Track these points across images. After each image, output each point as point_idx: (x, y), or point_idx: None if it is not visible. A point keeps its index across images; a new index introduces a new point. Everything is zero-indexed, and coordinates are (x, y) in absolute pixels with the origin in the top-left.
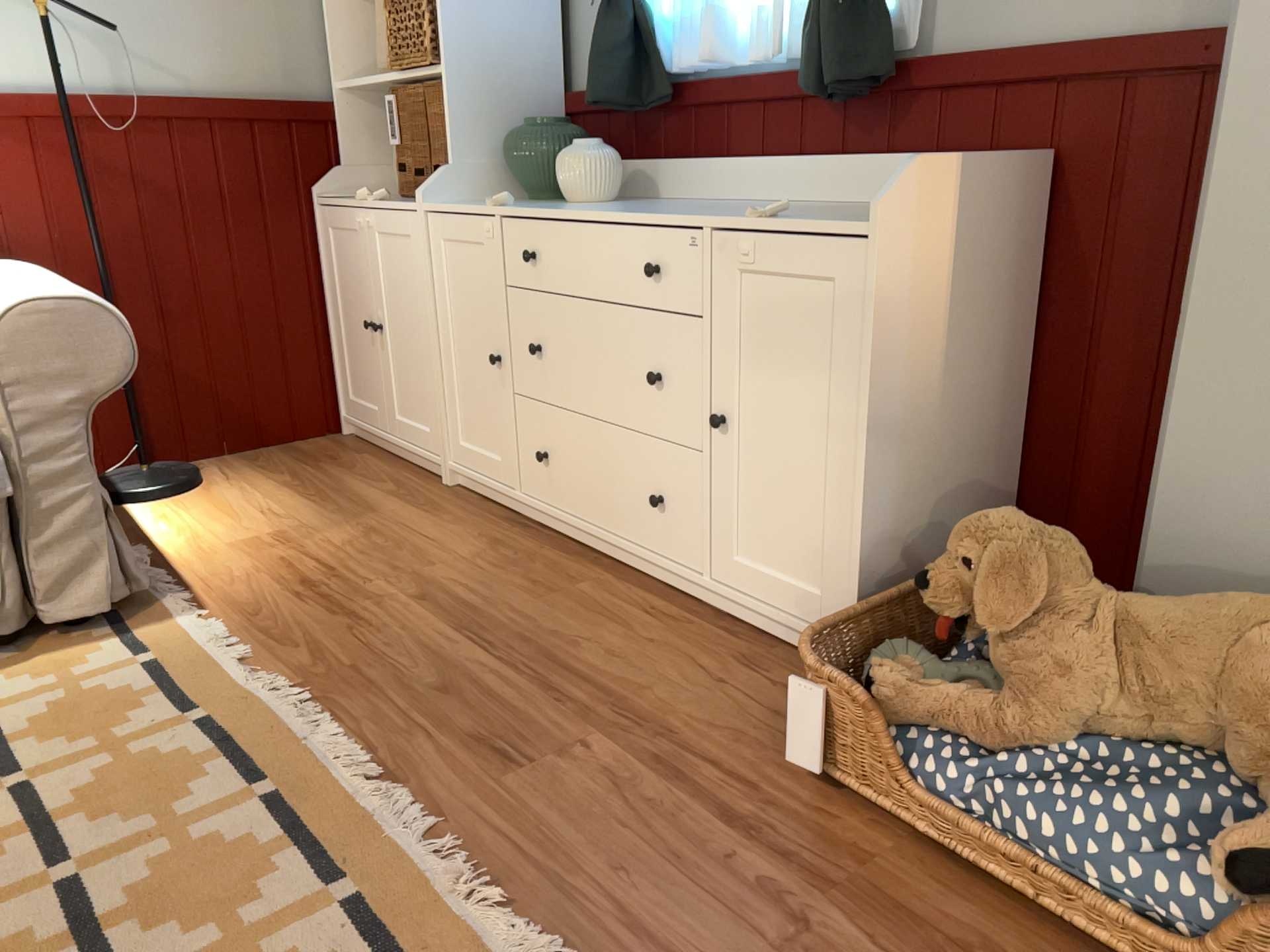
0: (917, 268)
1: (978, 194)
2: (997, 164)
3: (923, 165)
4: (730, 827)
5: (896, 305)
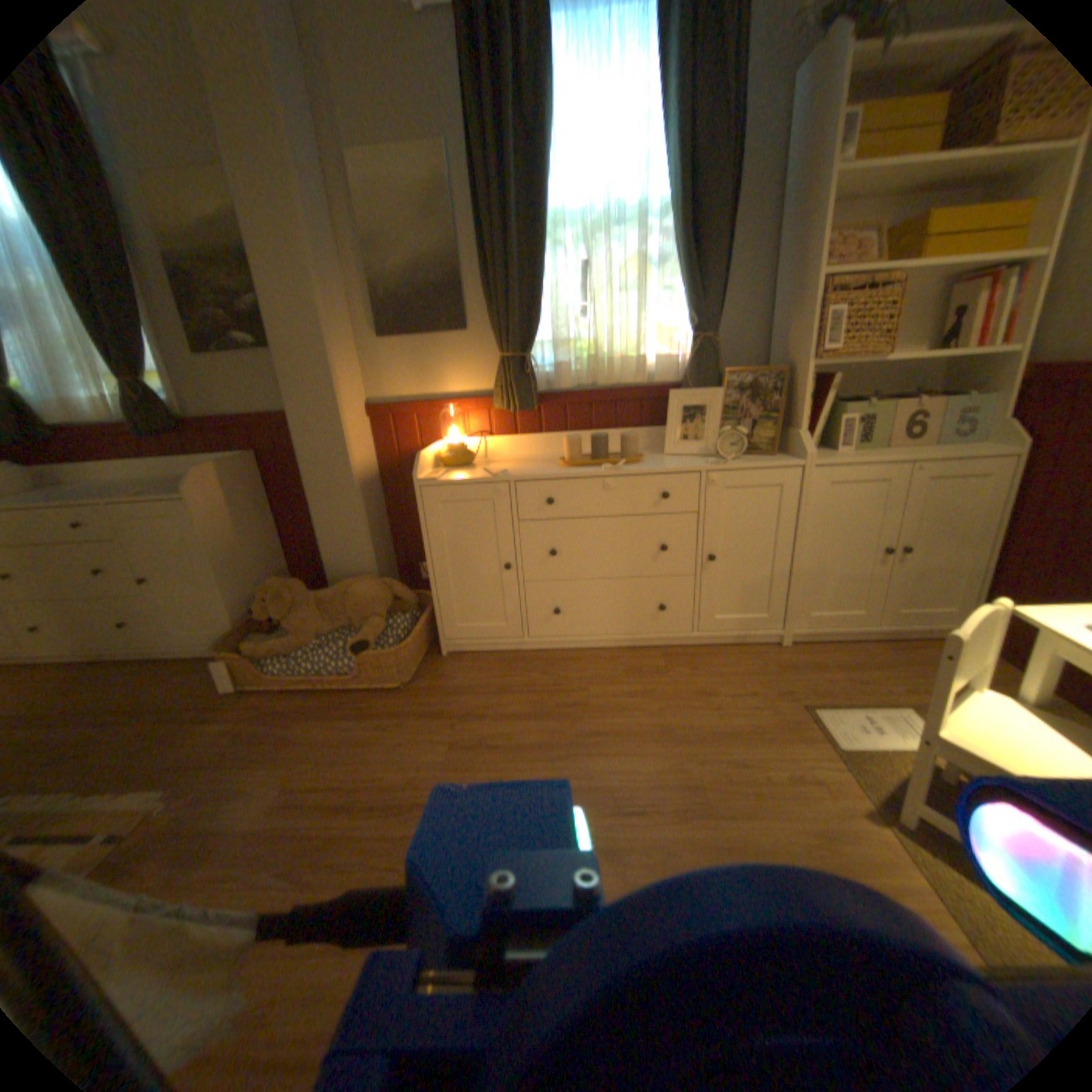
0: (210, 504)
1: (227, 472)
2: (232, 459)
3: (198, 468)
4: (202, 725)
5: (206, 519)
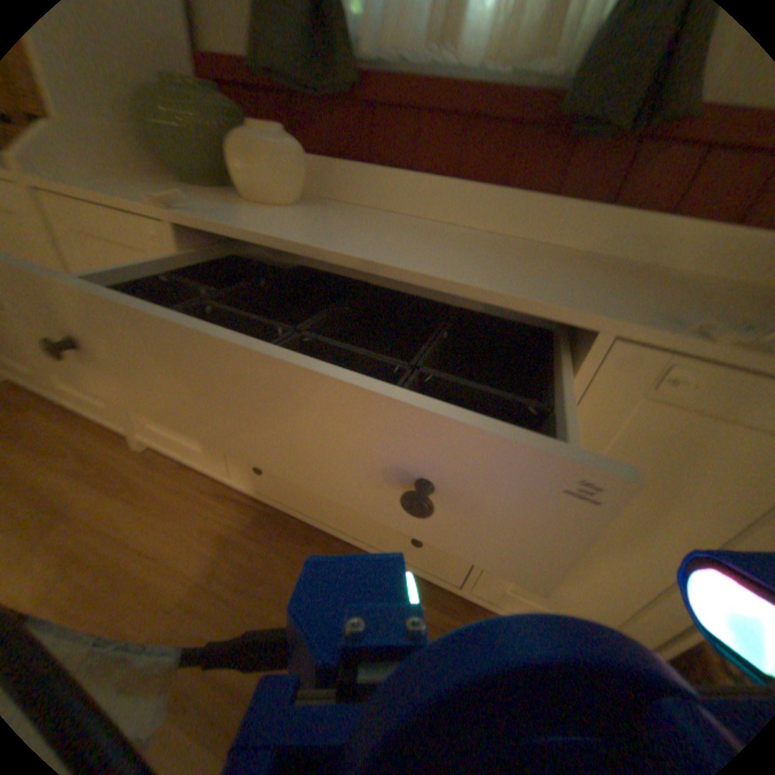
0: None
1: None
2: None
3: None
4: None
5: None
